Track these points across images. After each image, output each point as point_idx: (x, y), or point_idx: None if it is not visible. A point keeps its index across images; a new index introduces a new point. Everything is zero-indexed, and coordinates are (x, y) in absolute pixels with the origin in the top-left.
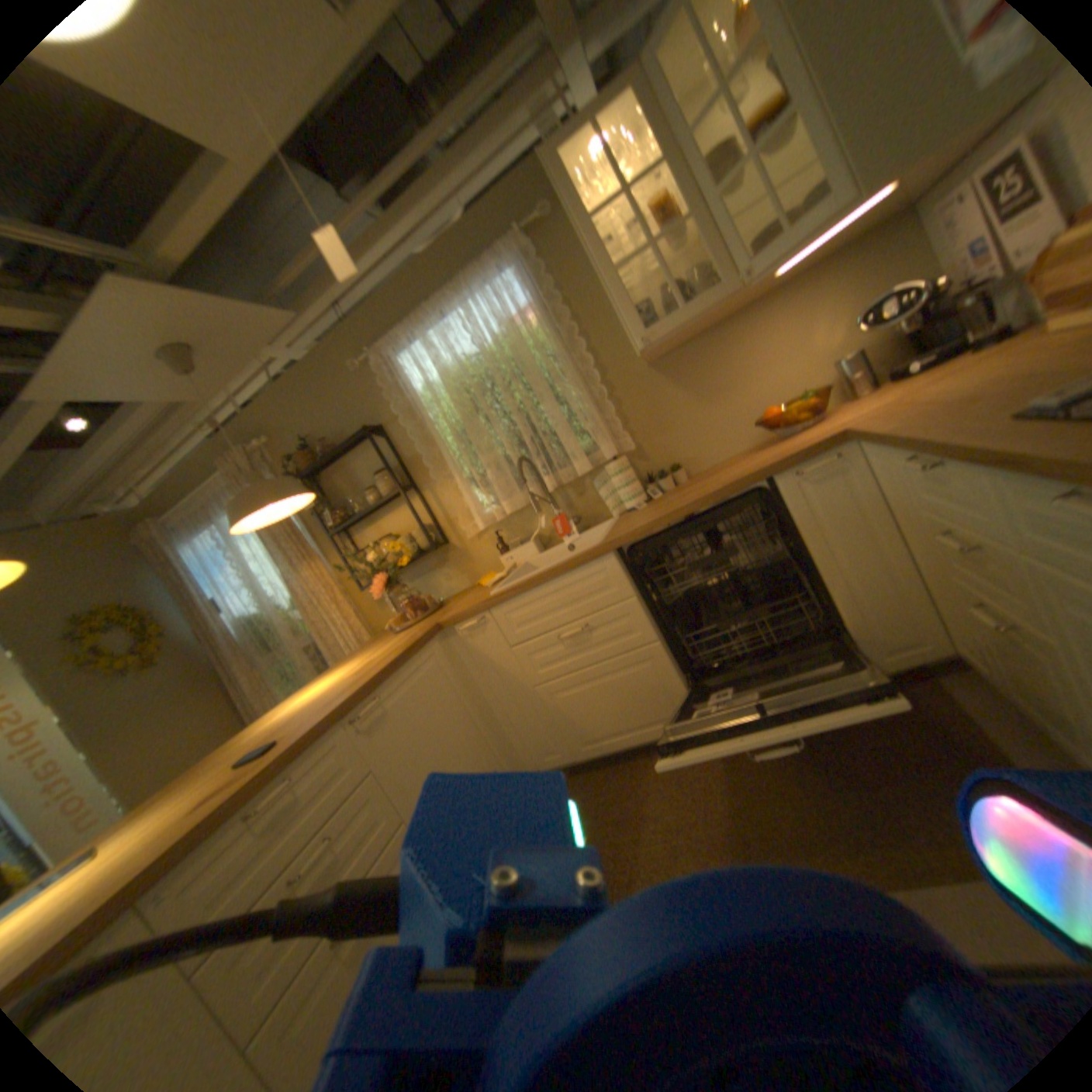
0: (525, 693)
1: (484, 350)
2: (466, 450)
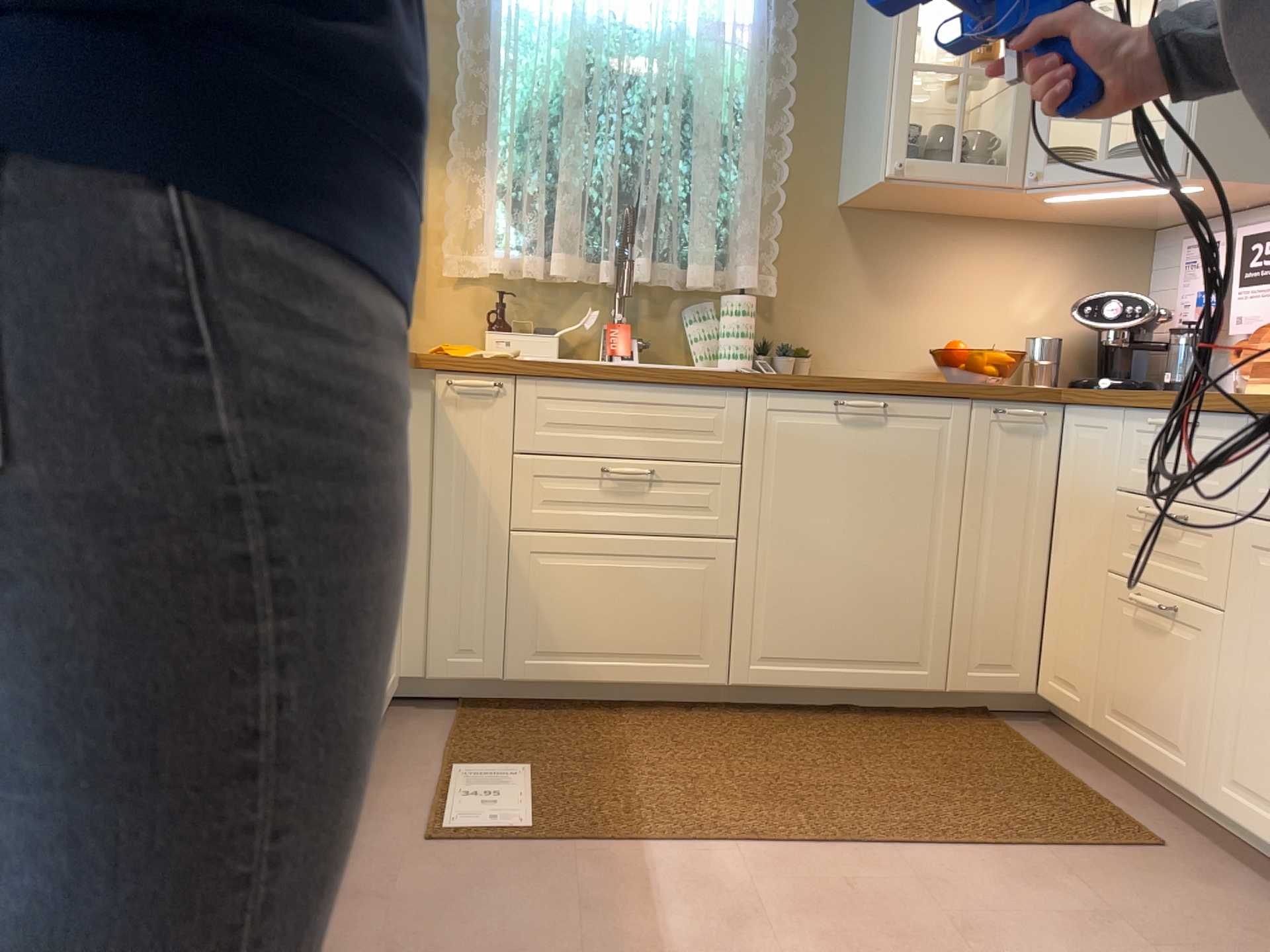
0: (487, 537)
1: (657, 33)
2: (541, 143)
